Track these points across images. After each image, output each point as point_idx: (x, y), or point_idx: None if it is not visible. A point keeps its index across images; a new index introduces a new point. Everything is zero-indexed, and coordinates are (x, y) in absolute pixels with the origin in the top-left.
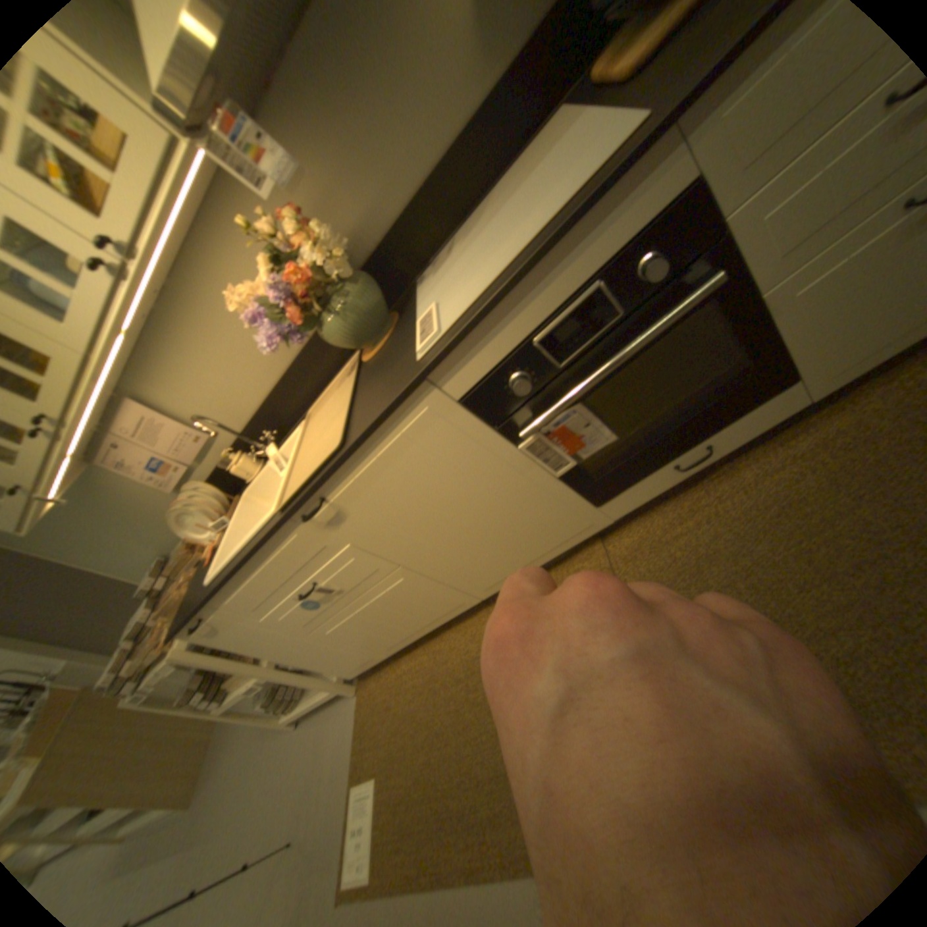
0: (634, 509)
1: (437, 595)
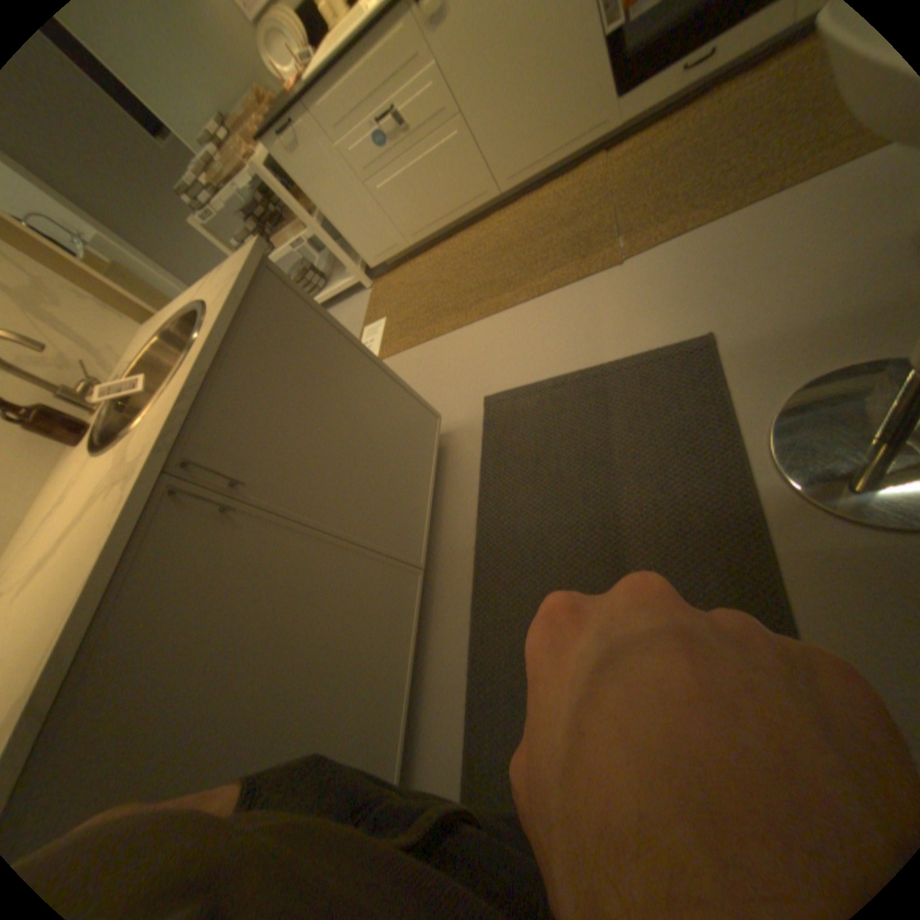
0: (641, 111)
1: (472, 168)
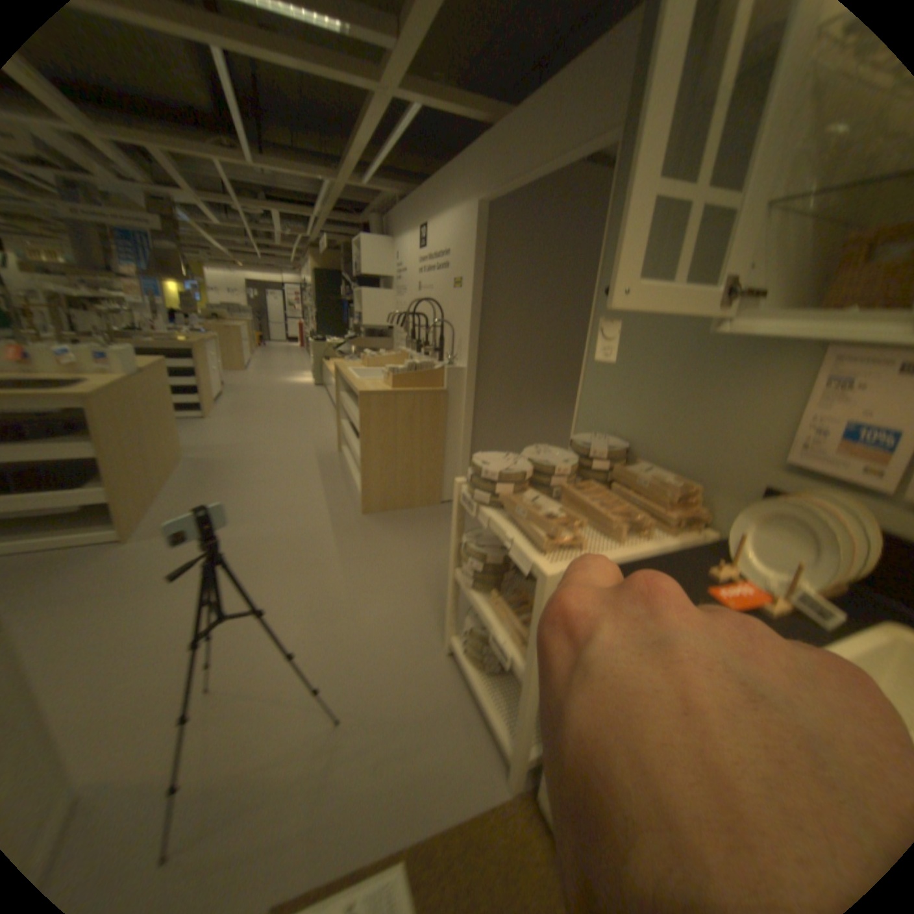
0: None
1: None
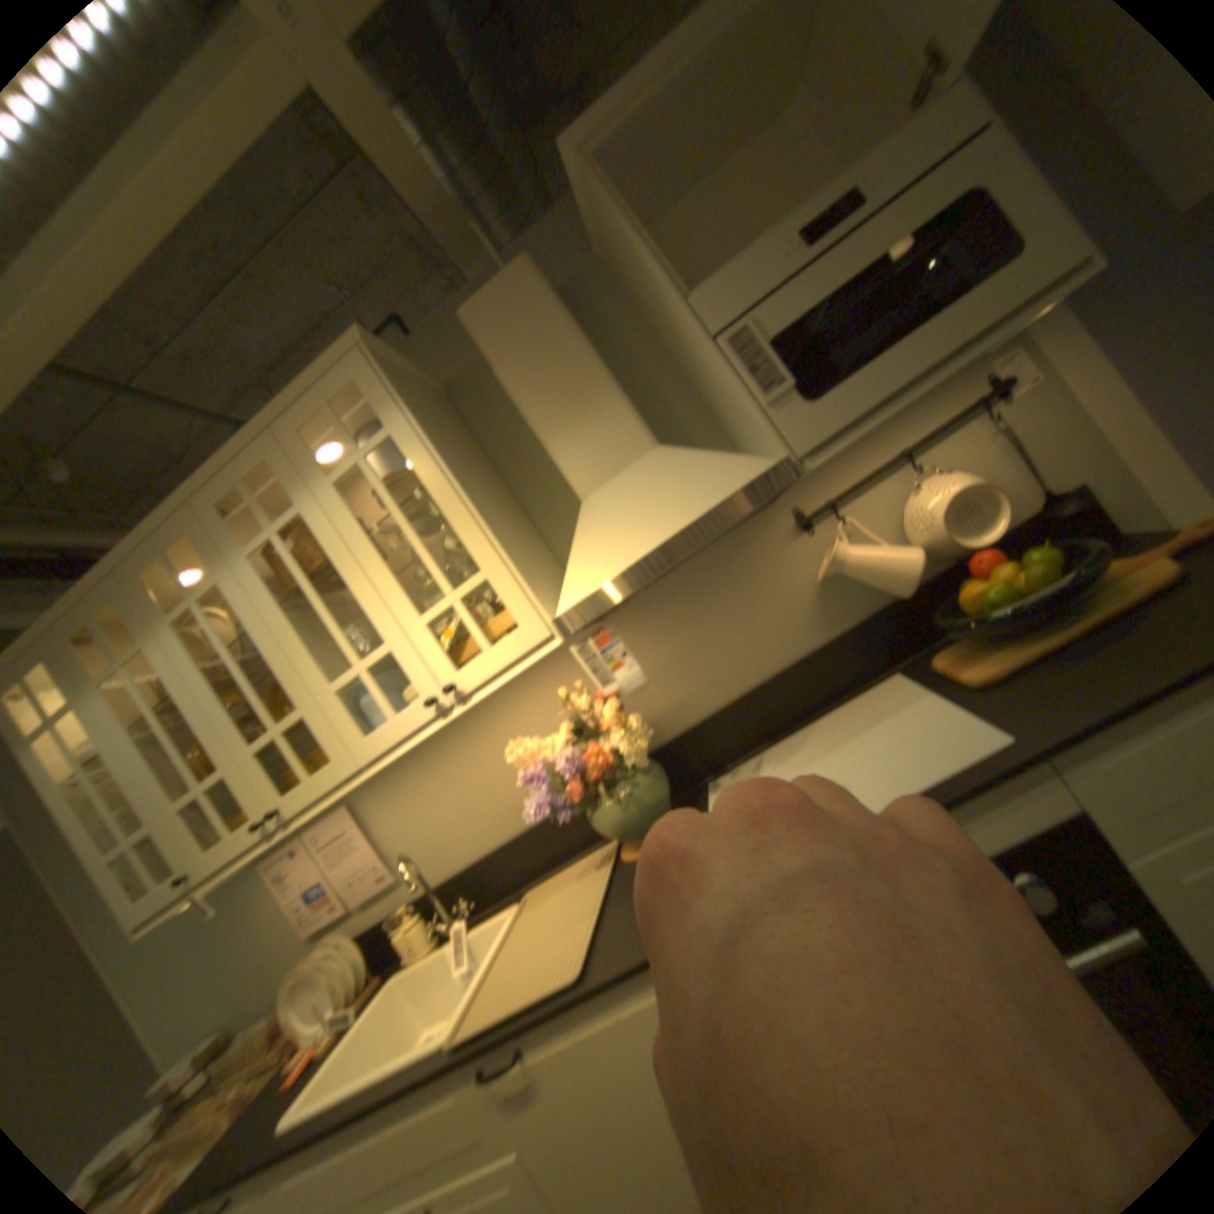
0: None
1: None
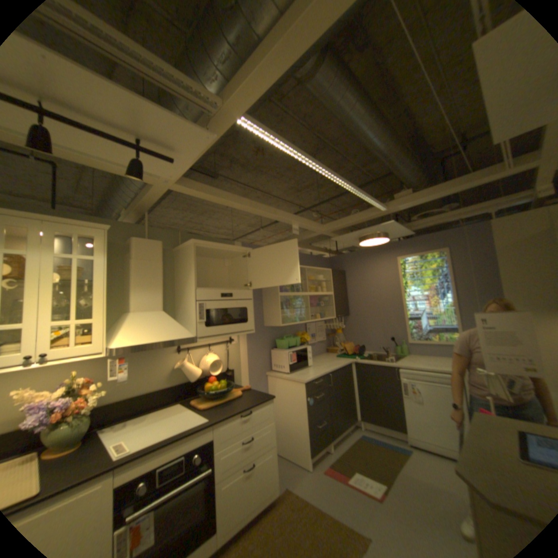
0: None
1: None
